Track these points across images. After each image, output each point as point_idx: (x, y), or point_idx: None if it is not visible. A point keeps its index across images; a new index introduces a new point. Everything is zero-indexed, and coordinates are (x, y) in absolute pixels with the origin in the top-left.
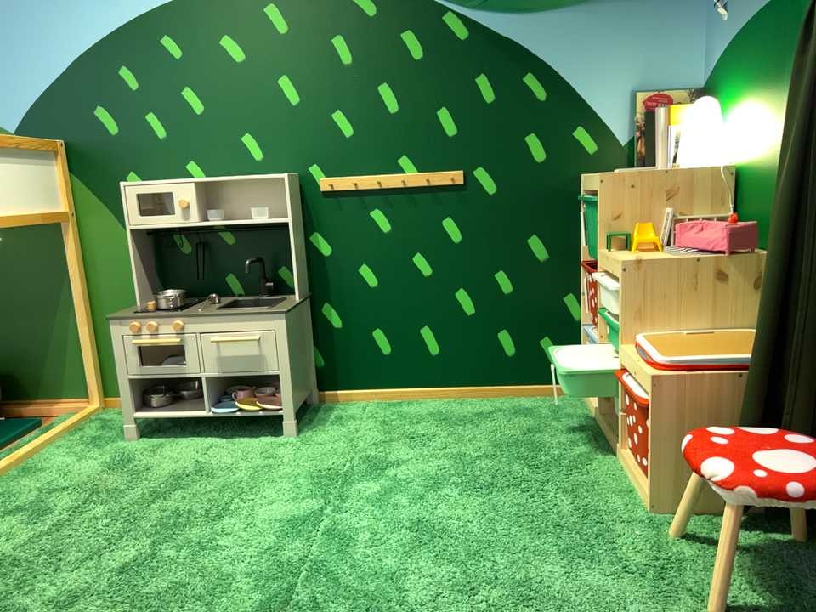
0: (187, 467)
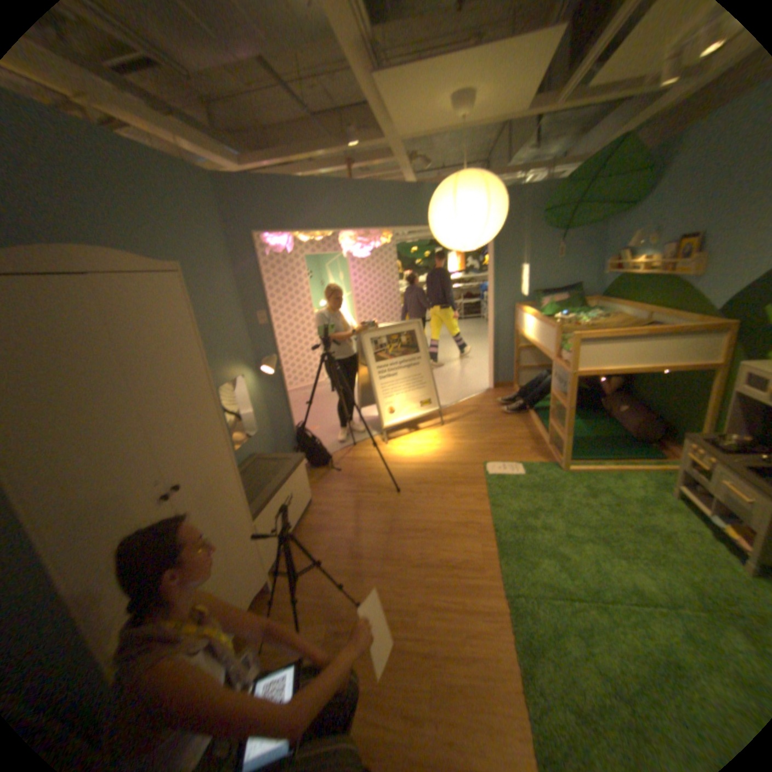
0: (667, 531)
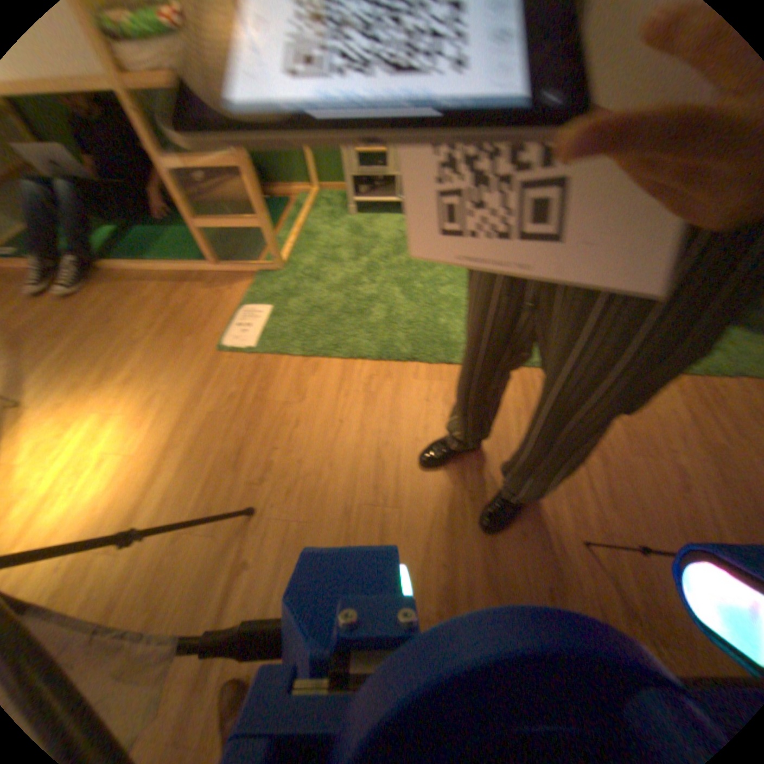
0: (392, 232)
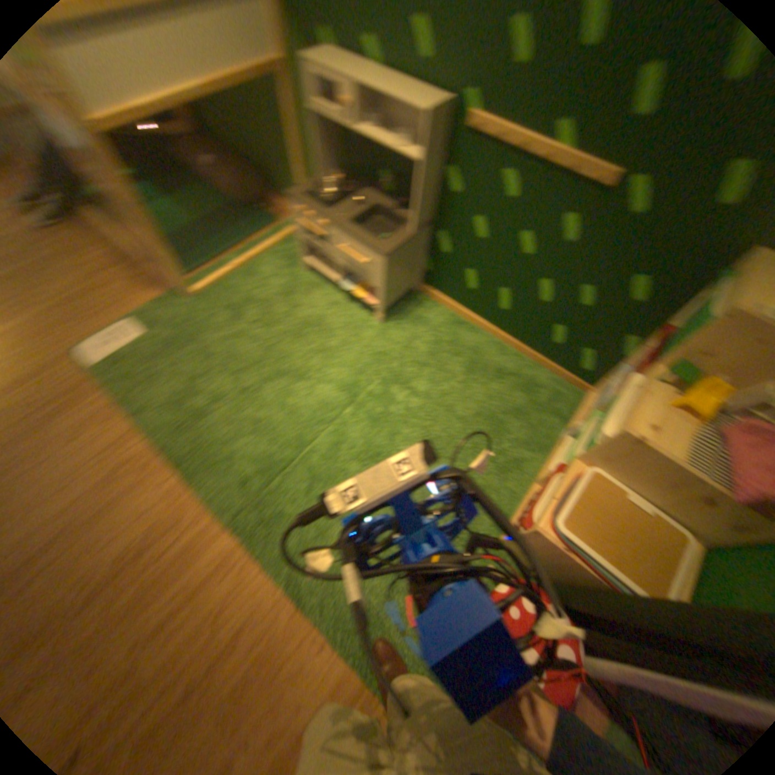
0: (314, 317)
